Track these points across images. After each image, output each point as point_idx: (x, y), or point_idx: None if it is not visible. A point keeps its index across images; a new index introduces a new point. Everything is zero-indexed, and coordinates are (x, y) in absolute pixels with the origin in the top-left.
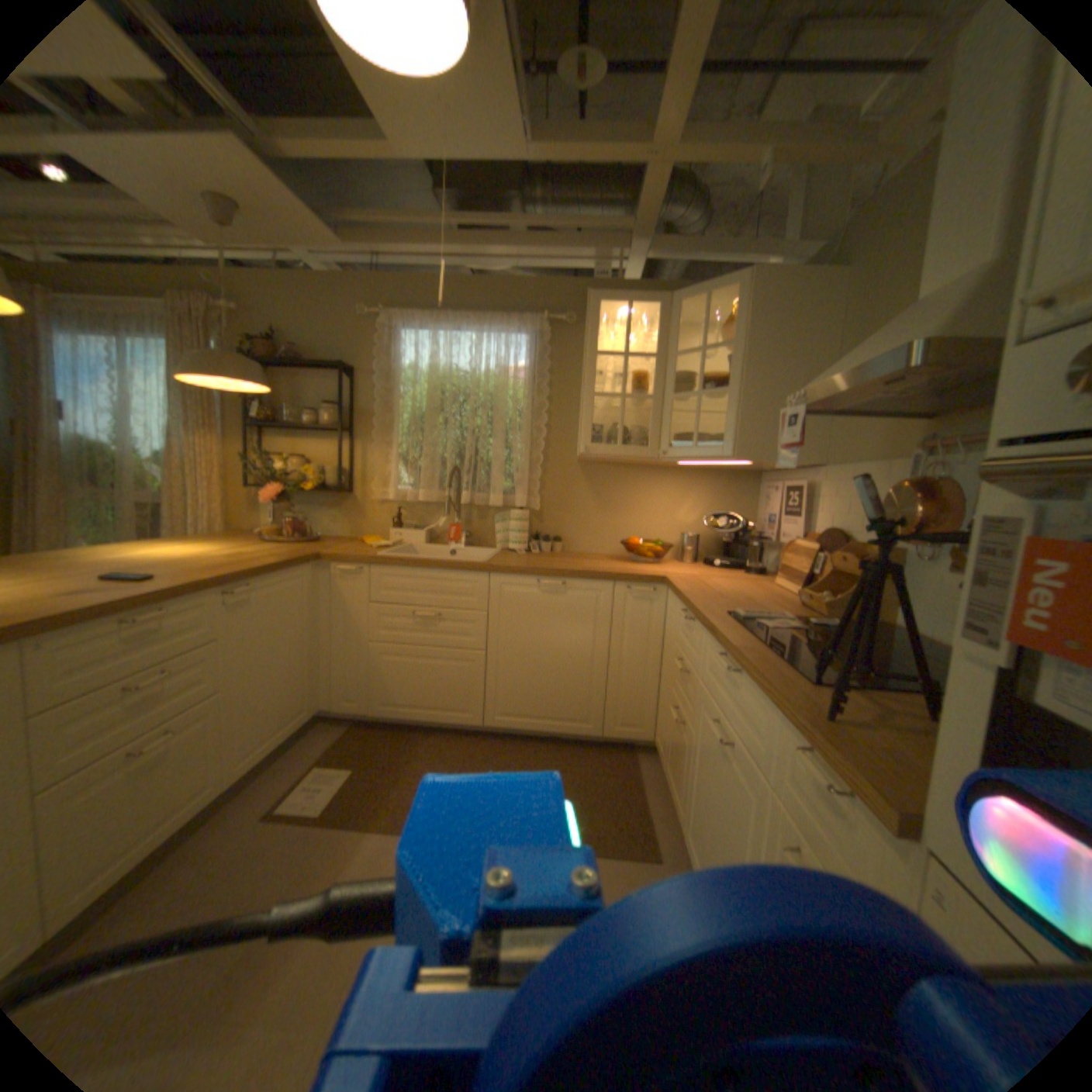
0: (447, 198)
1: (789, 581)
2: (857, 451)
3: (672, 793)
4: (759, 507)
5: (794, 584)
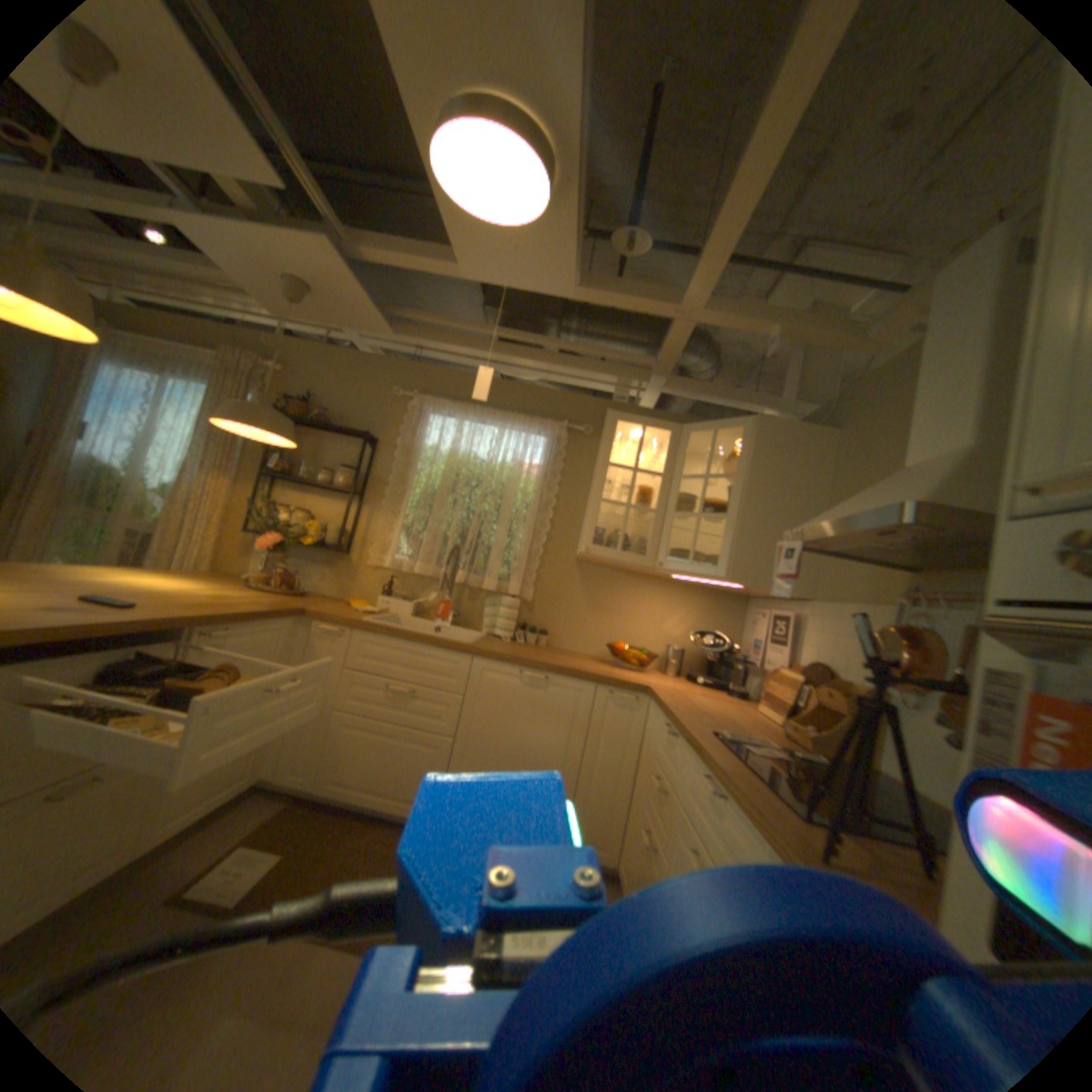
0: (494, 316)
1: (774, 711)
2: (845, 593)
3: None
4: (746, 632)
5: (779, 716)
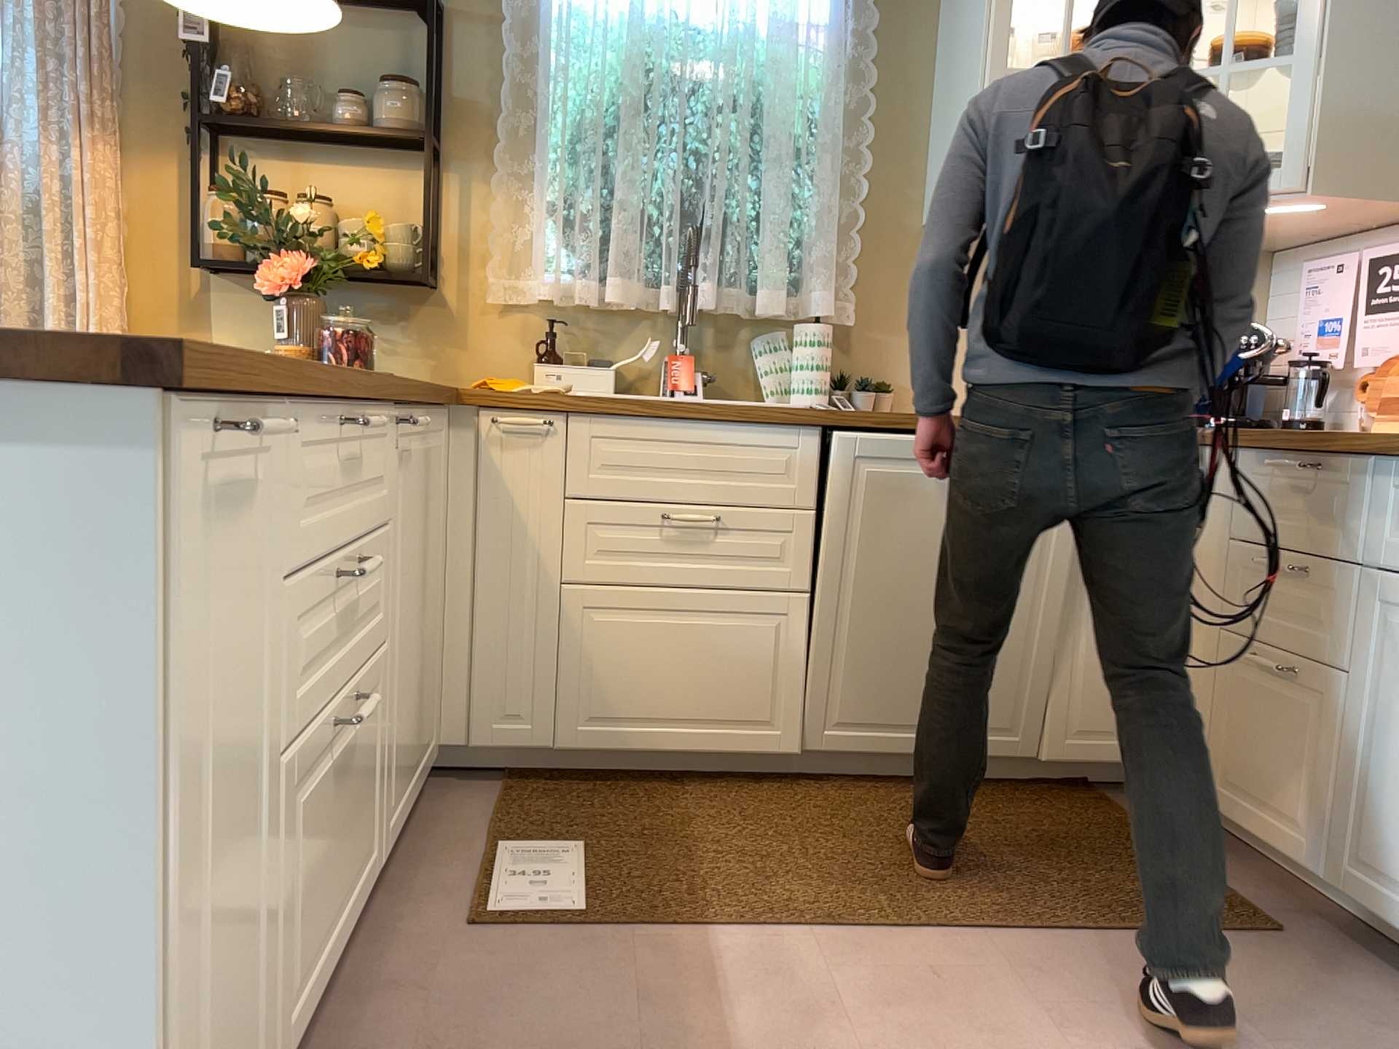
0: None
1: None
2: None
3: (1253, 822)
4: (1273, 319)
5: None
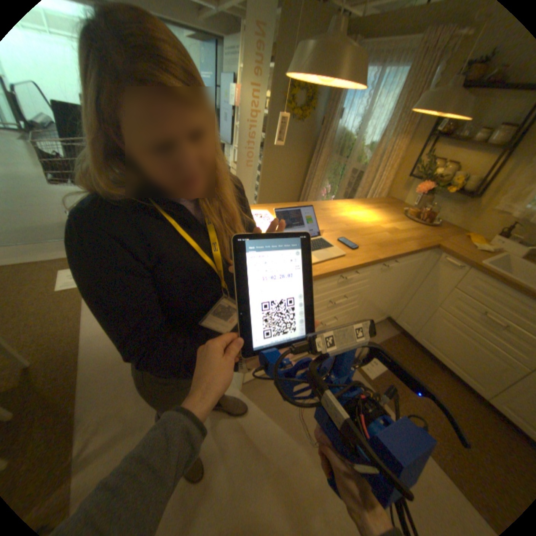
0: None
1: None
2: None
3: None
4: None
5: None
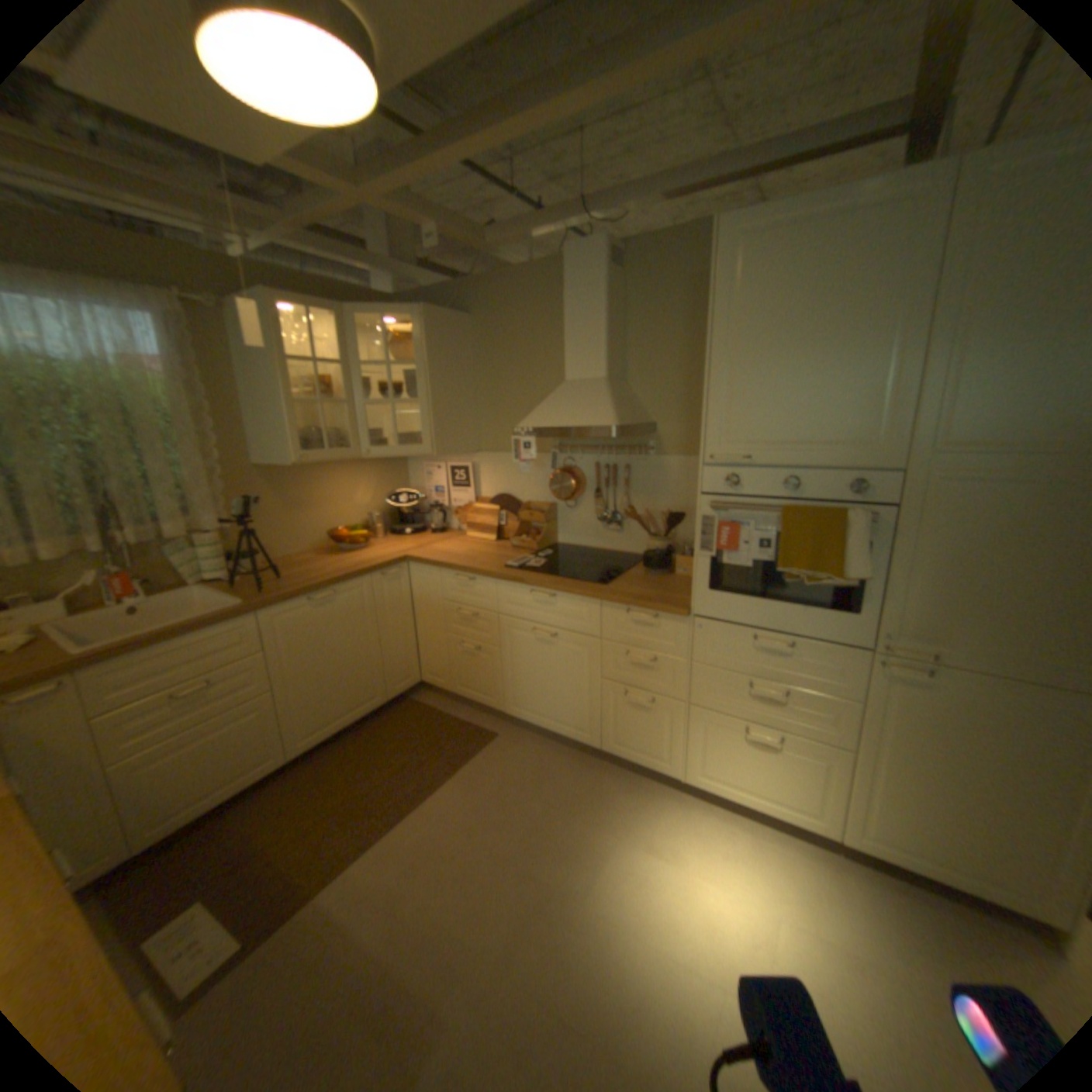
0: None
1: (480, 532)
2: (504, 444)
3: (472, 697)
4: (409, 479)
5: (486, 534)
